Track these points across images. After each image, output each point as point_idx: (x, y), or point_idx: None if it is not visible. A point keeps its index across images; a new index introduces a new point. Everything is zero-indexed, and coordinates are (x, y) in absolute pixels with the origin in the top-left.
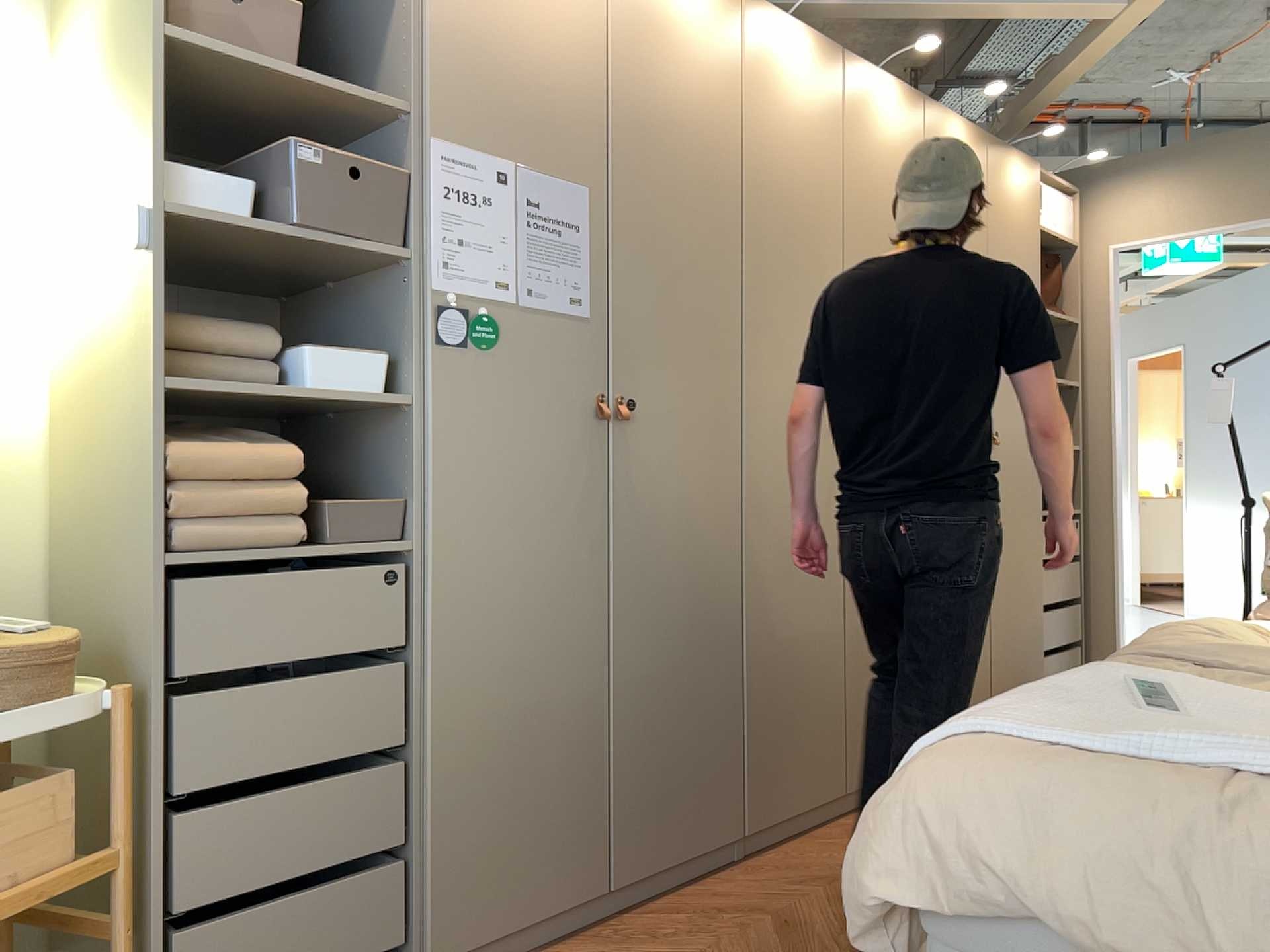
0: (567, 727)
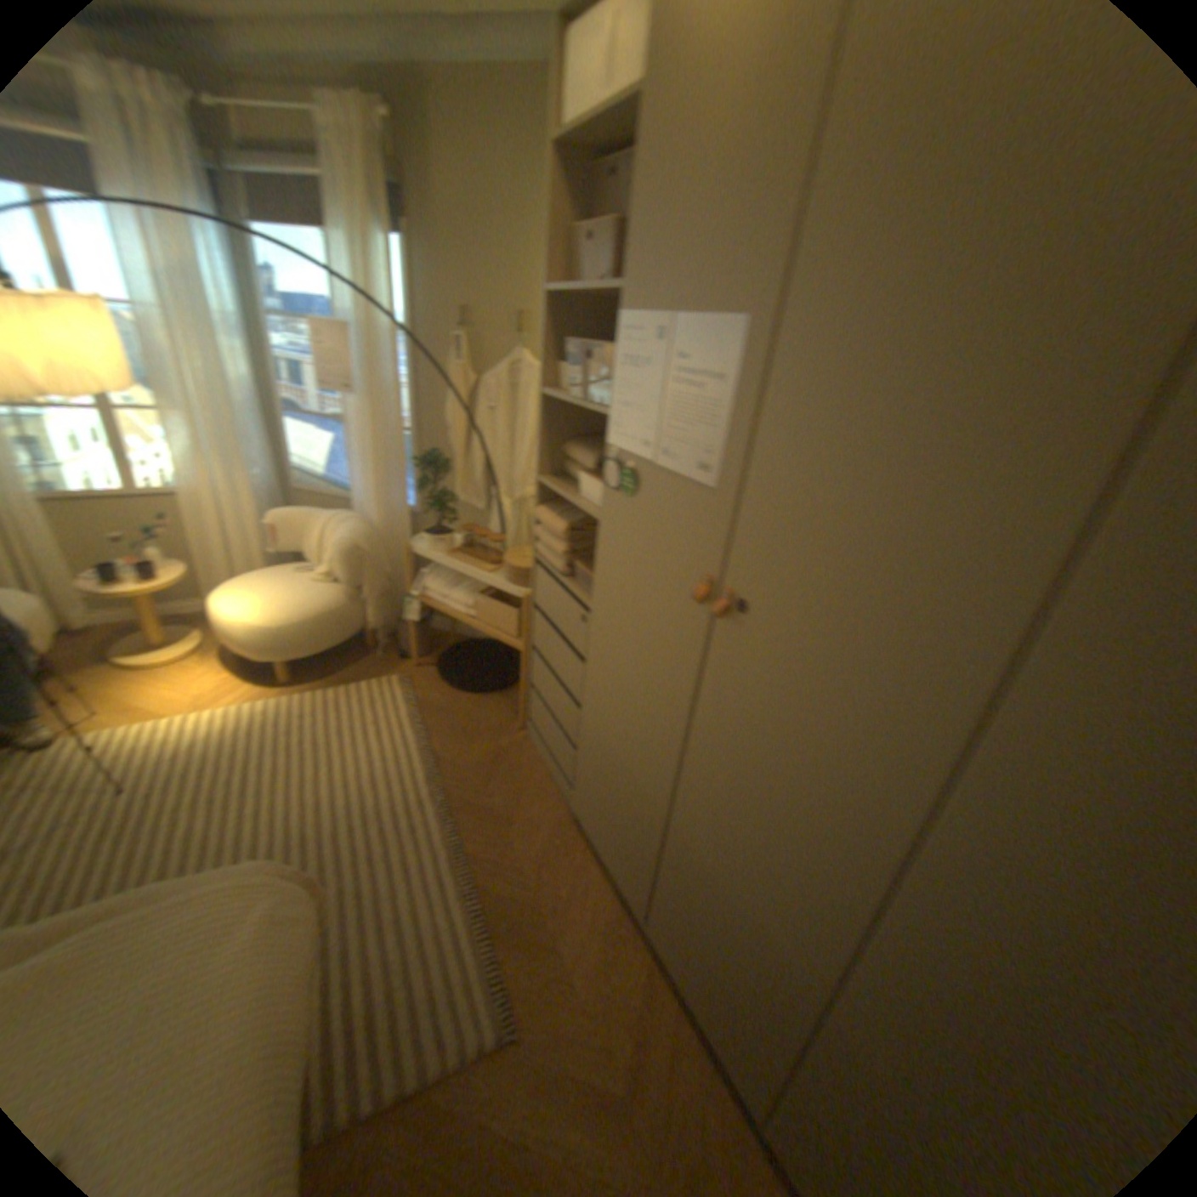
0: (635, 800)
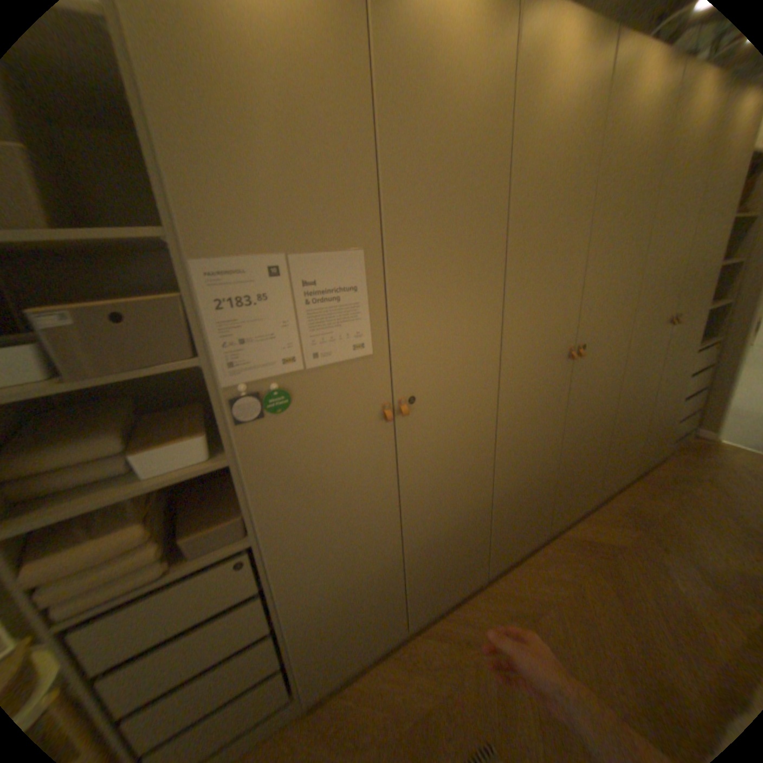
0: (376, 582)
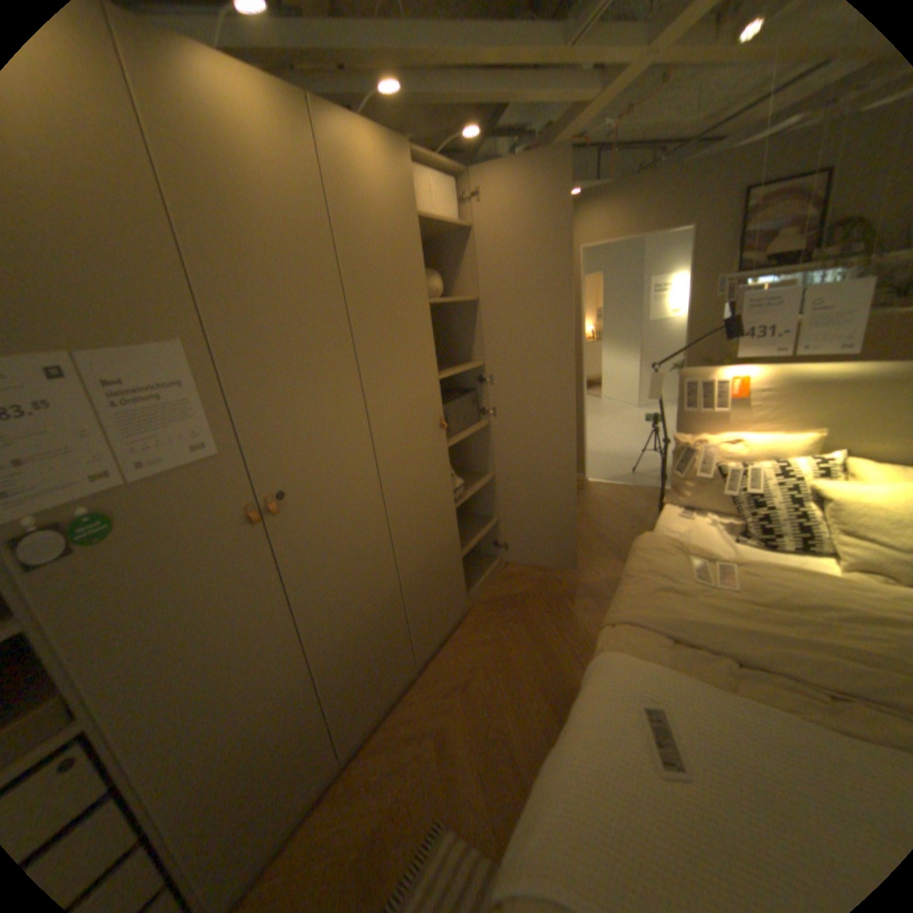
0: (283, 716)
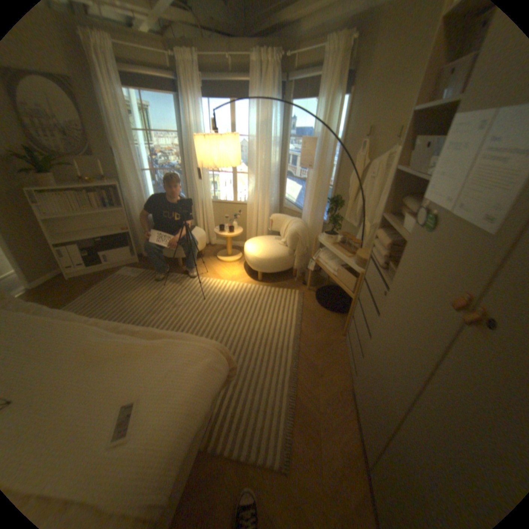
0: (385, 404)
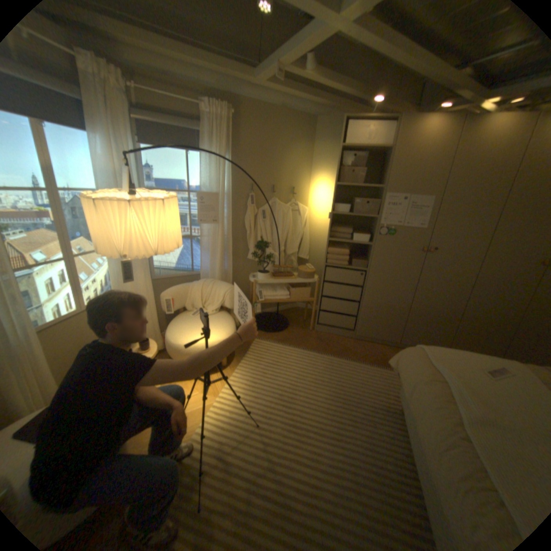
0: (396, 310)
